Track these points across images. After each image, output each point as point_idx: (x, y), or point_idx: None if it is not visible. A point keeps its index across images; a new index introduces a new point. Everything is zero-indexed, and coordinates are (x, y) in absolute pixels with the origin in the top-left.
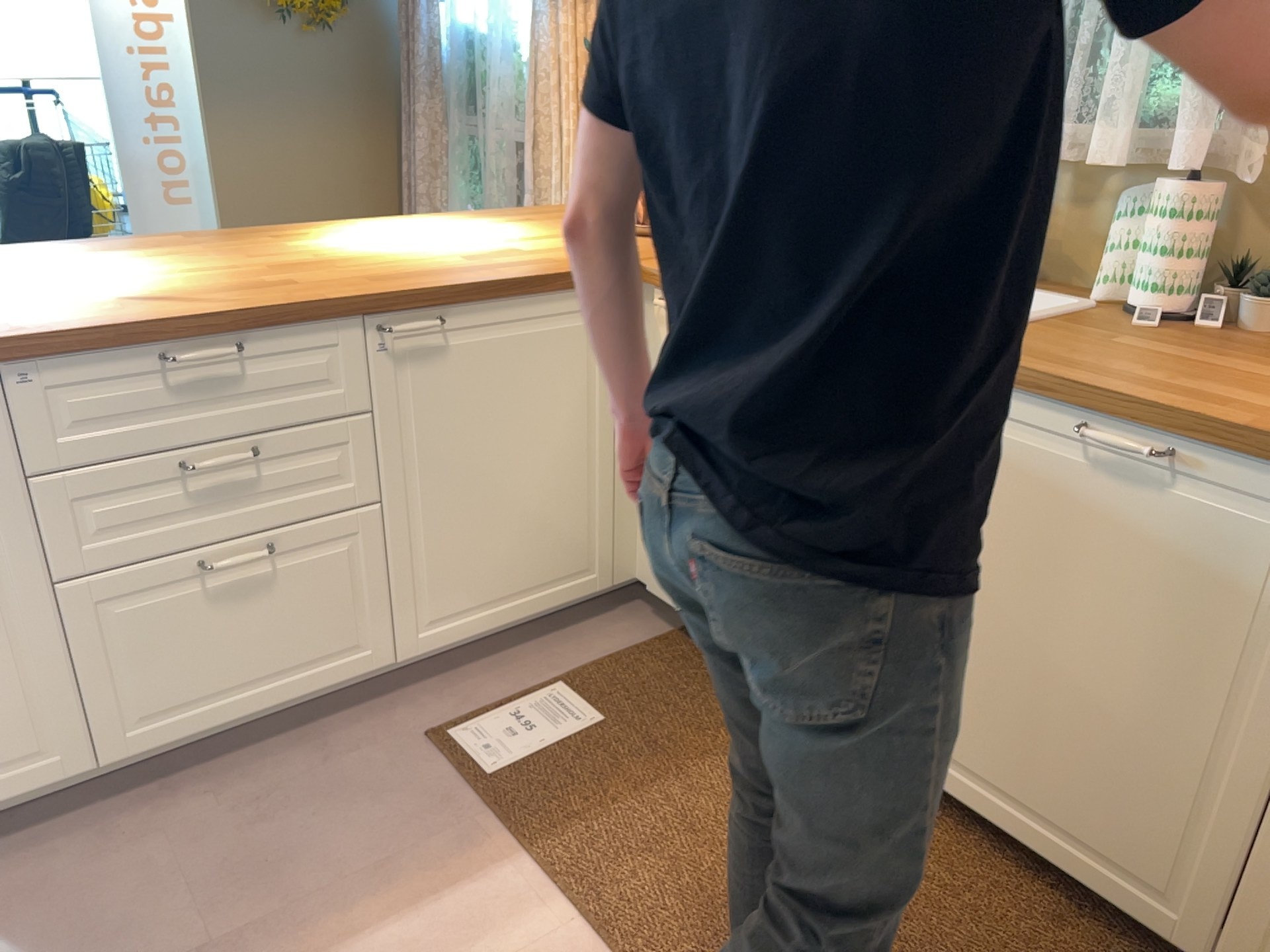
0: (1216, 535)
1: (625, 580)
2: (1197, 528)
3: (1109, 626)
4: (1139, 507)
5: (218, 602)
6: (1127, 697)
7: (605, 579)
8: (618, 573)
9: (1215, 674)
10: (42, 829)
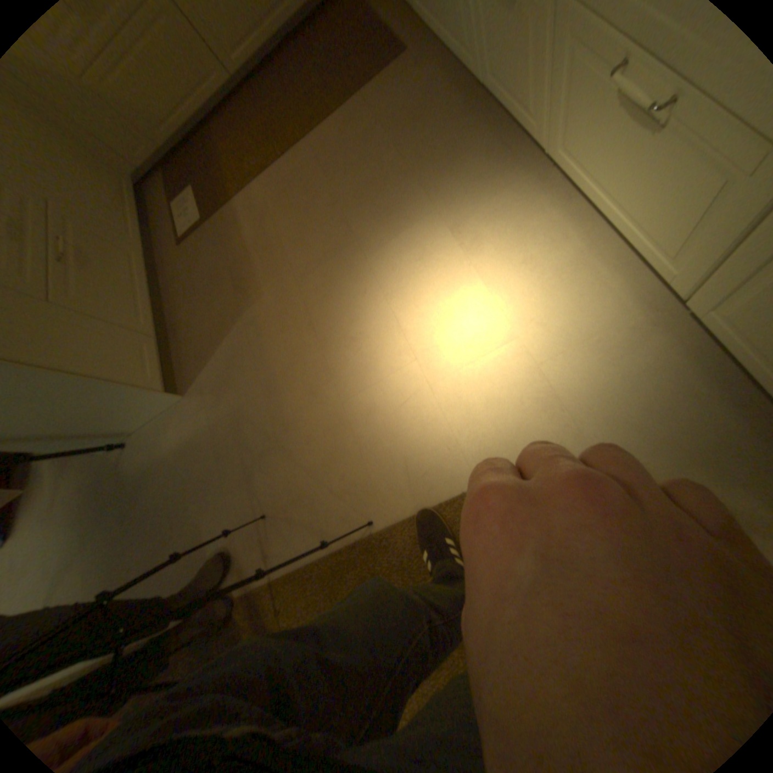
0: None
1: (131, 176)
2: None
3: None
4: None
5: (85, 268)
6: None
7: (128, 179)
8: (126, 175)
9: None
10: (176, 363)
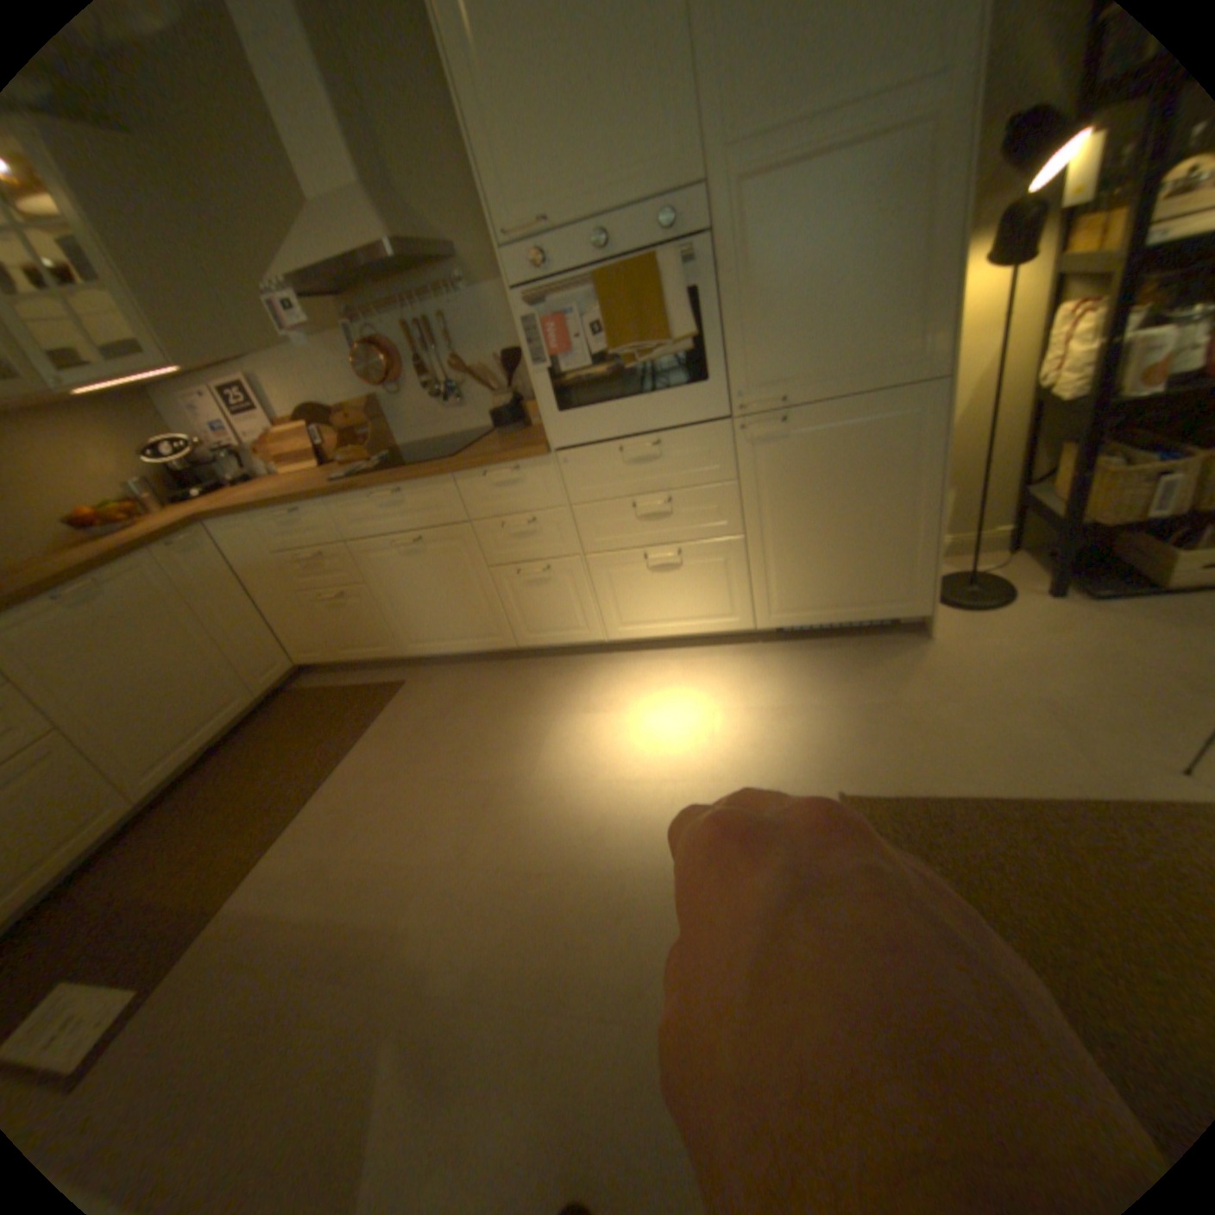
0: (130, 590)
1: None
2: (124, 593)
3: (138, 649)
4: (102, 604)
5: None
6: (166, 661)
7: None
8: None
9: (174, 626)
10: None
